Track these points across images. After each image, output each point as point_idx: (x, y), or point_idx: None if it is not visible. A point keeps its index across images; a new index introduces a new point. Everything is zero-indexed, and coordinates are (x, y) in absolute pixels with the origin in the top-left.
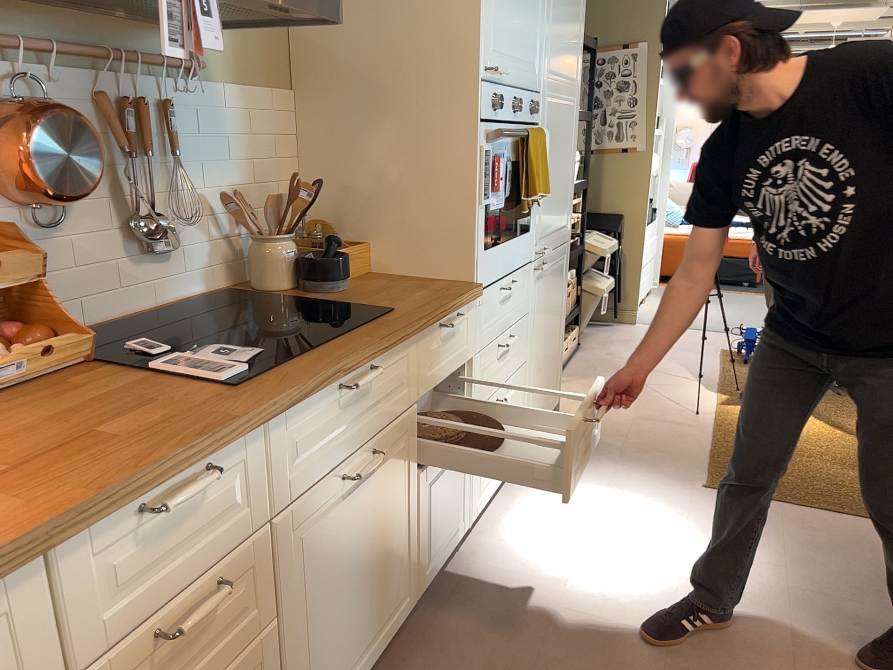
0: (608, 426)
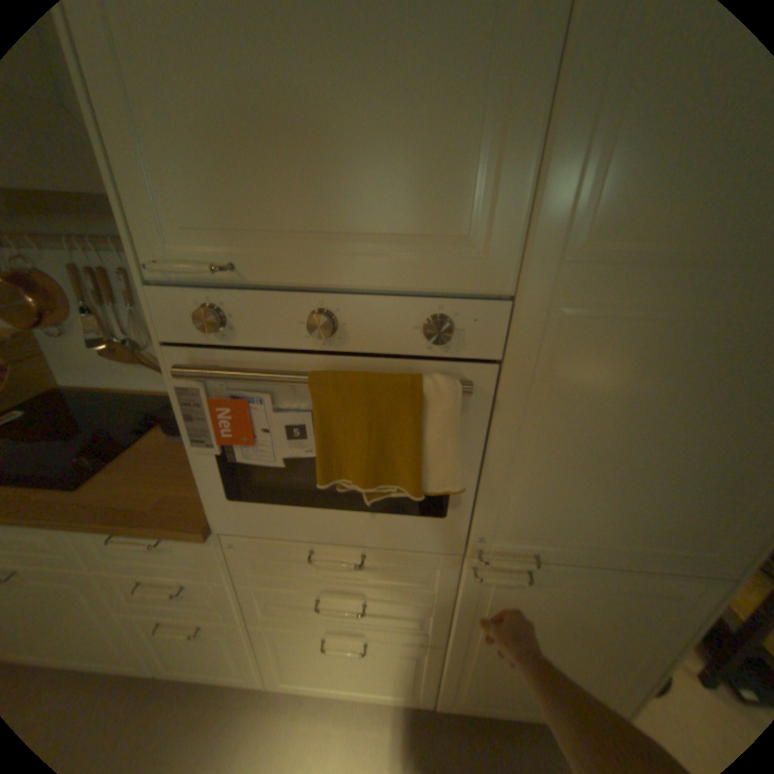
0: None
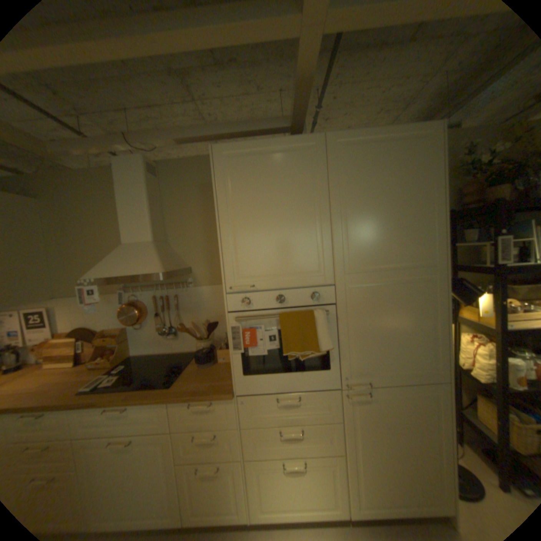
0: None
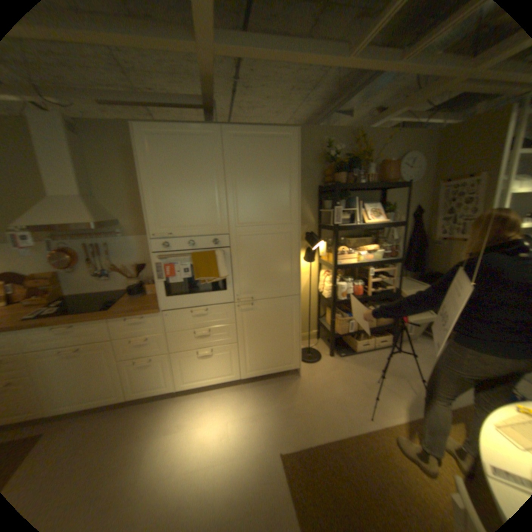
0: (313, 394)
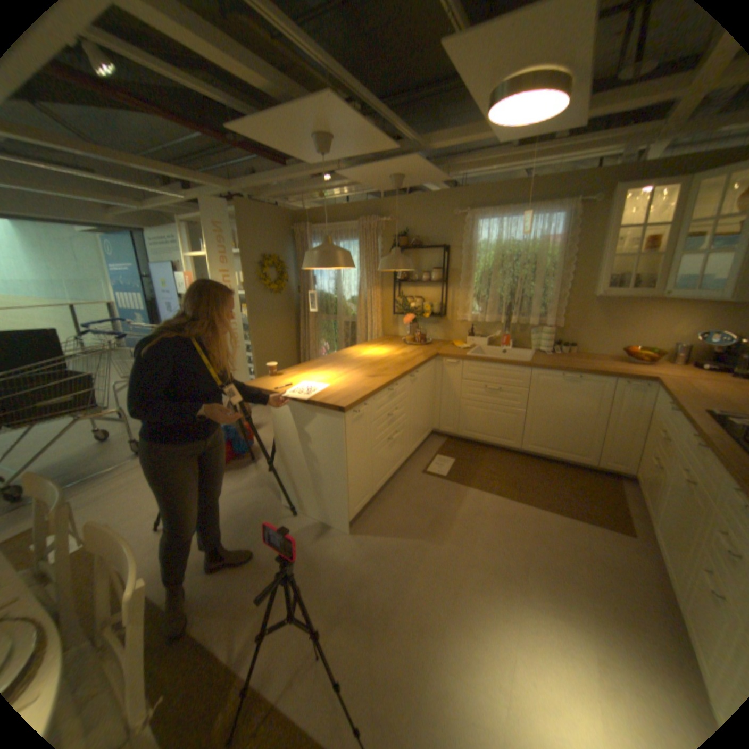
0: None
